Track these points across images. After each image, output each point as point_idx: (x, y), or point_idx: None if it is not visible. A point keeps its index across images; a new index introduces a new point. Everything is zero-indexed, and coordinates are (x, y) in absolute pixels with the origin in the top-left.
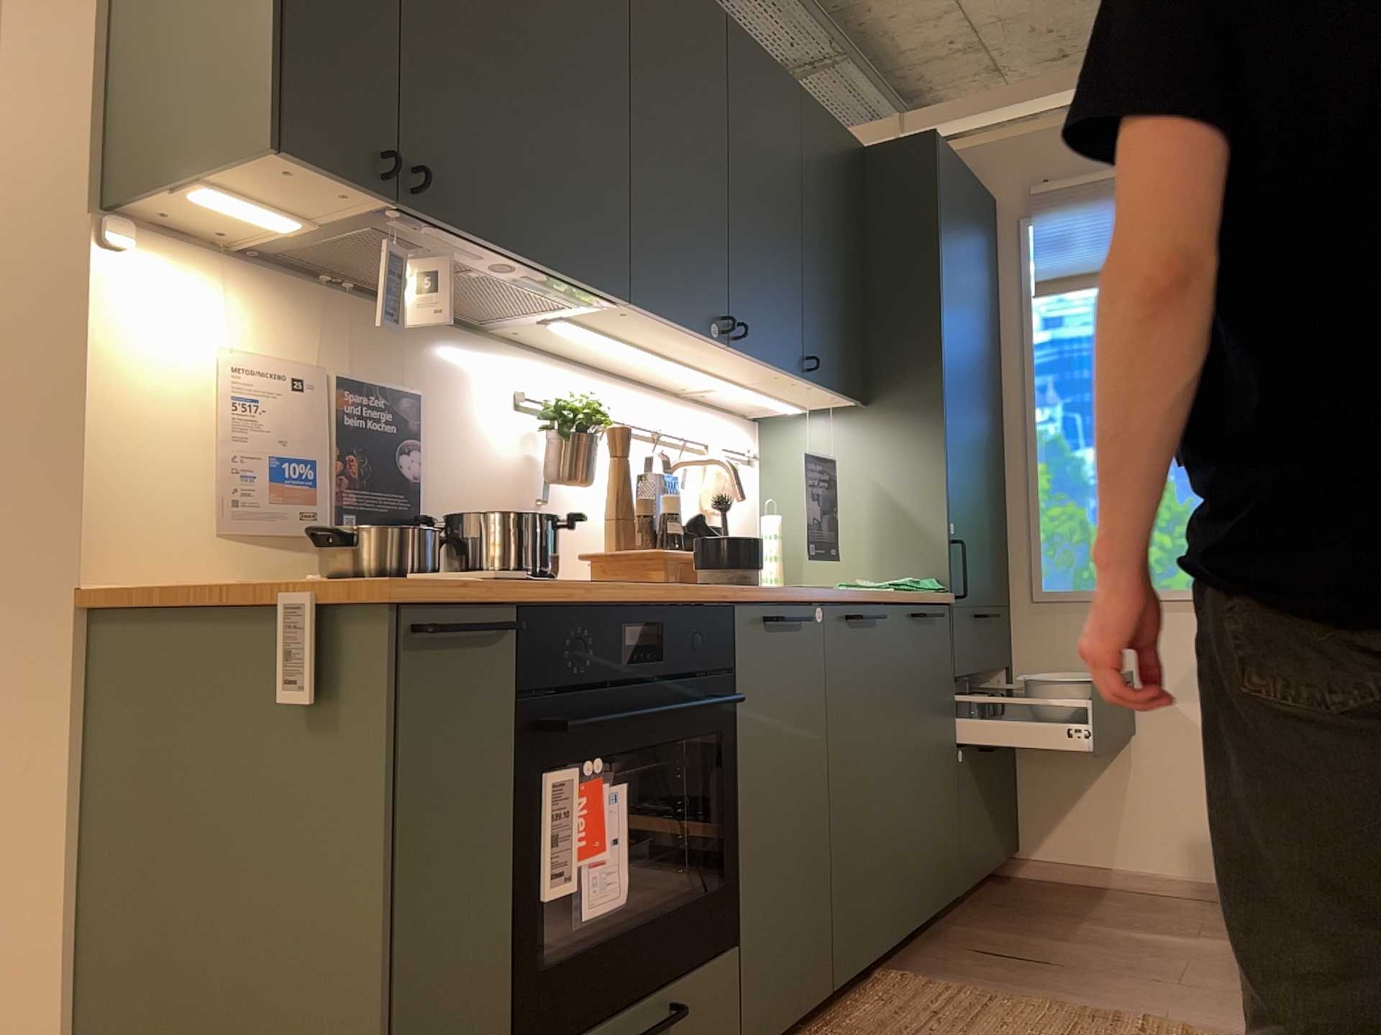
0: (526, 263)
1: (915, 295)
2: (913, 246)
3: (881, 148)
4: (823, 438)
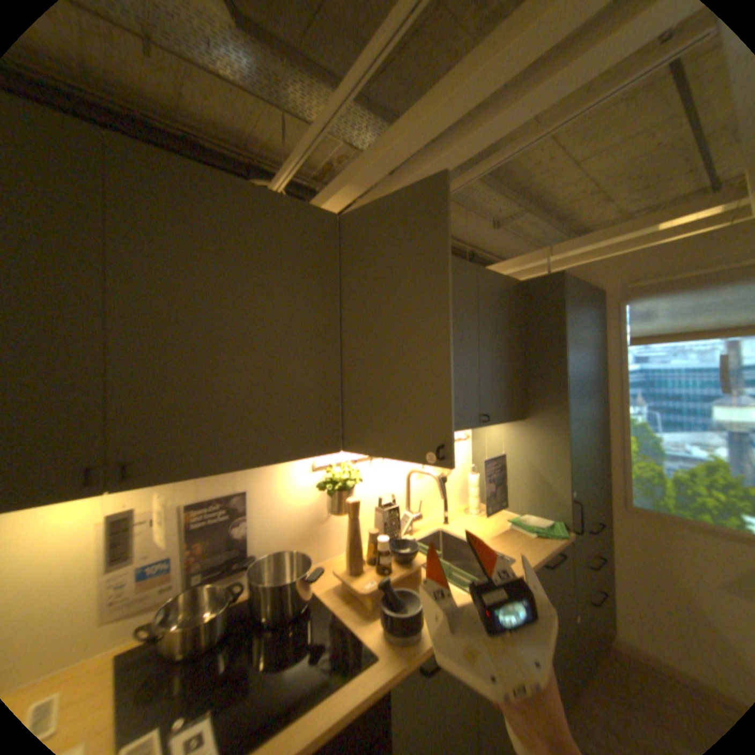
0: (250, 466)
1: (551, 364)
2: (550, 336)
3: (531, 280)
4: (501, 432)
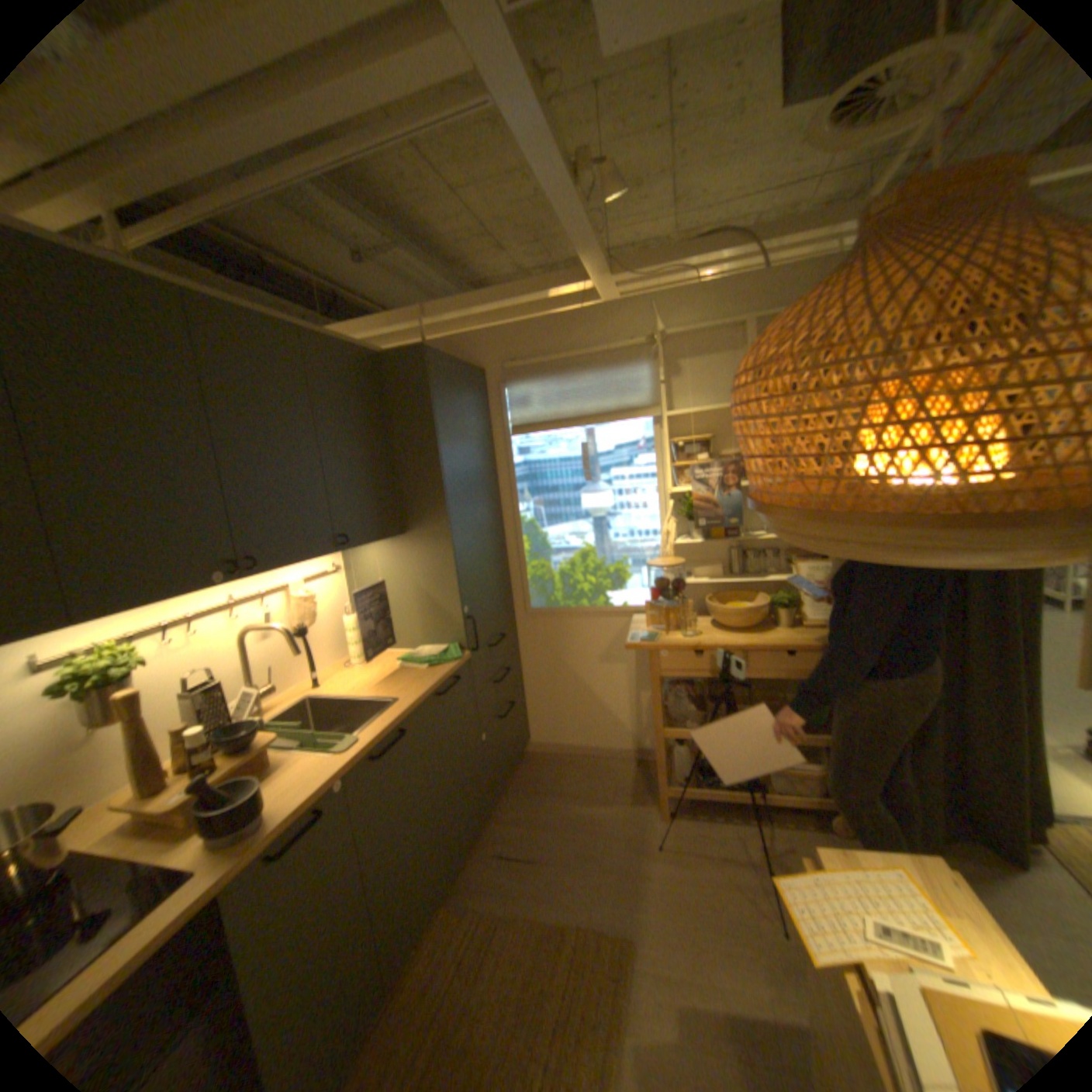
0: None
1: (425, 463)
2: (420, 428)
3: (389, 353)
4: (380, 555)
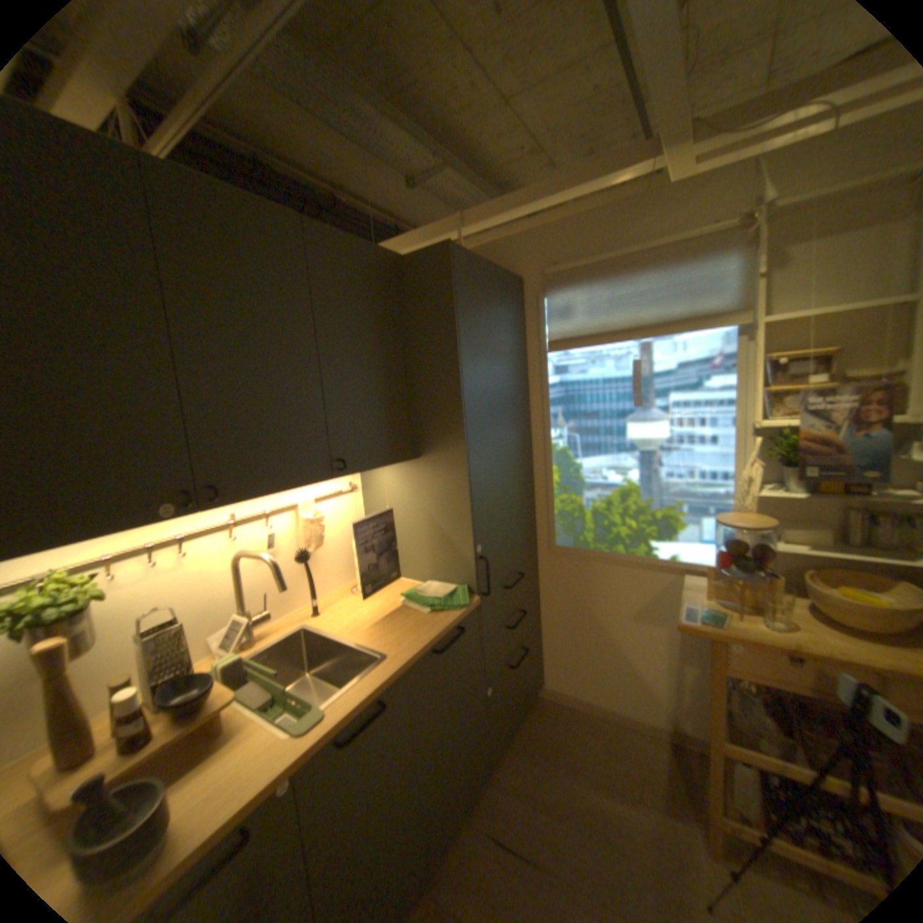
0: None
1: (444, 379)
2: (440, 339)
3: (413, 254)
4: (395, 477)
